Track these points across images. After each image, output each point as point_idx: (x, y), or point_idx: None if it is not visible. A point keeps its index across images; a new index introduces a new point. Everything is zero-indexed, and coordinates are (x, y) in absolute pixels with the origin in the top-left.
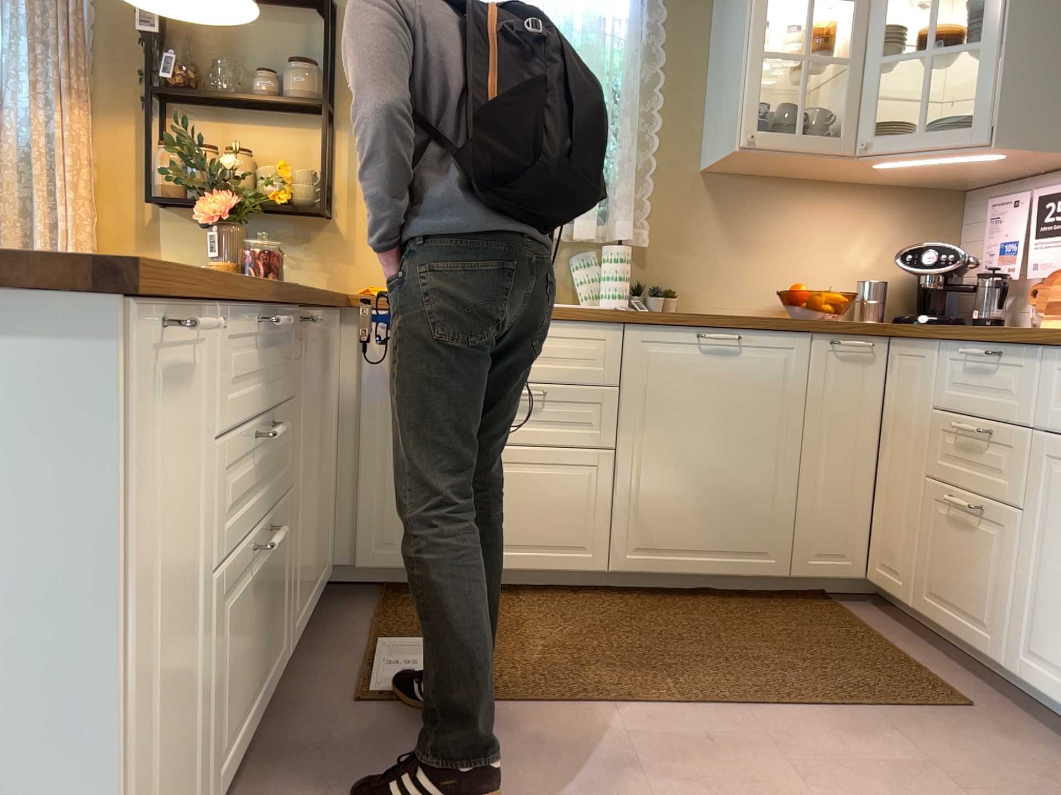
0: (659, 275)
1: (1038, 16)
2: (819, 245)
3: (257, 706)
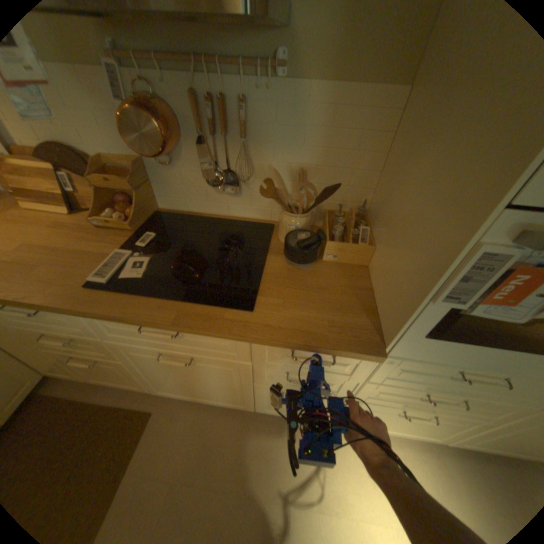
0: None
1: None
2: None
3: None
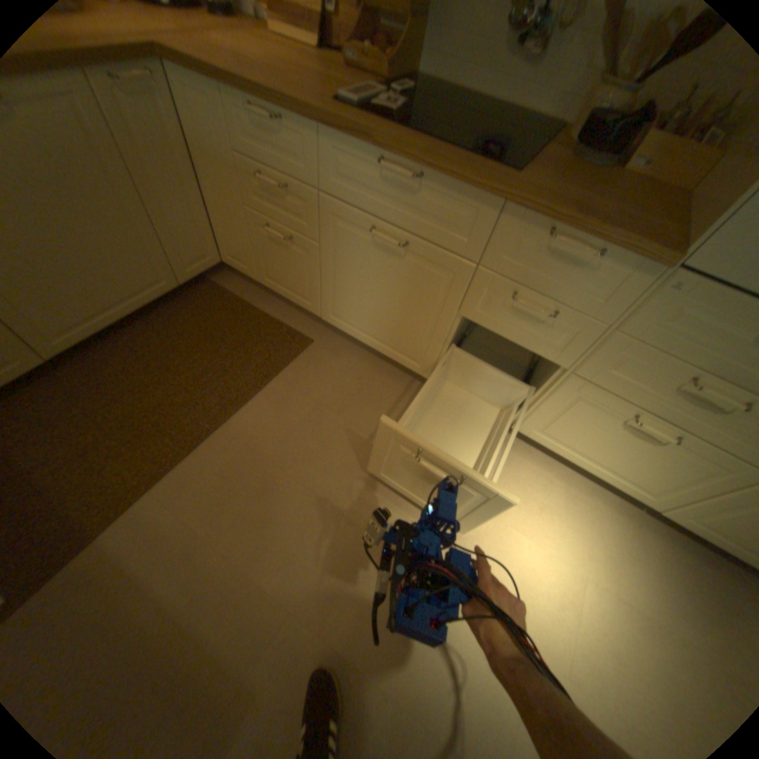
0: None
1: None
2: None
3: None
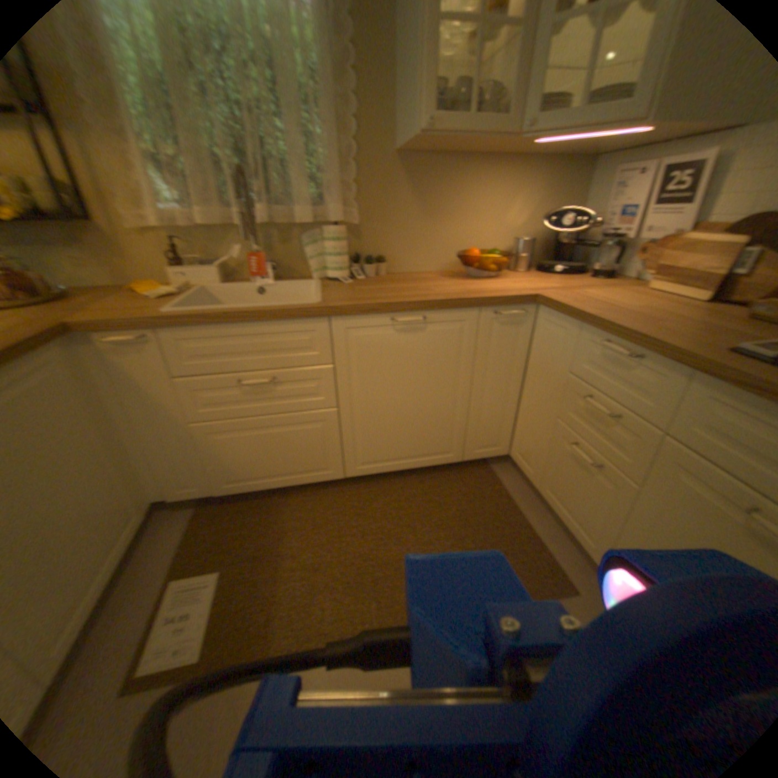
0: (370, 245)
1: None
2: (487, 211)
3: None
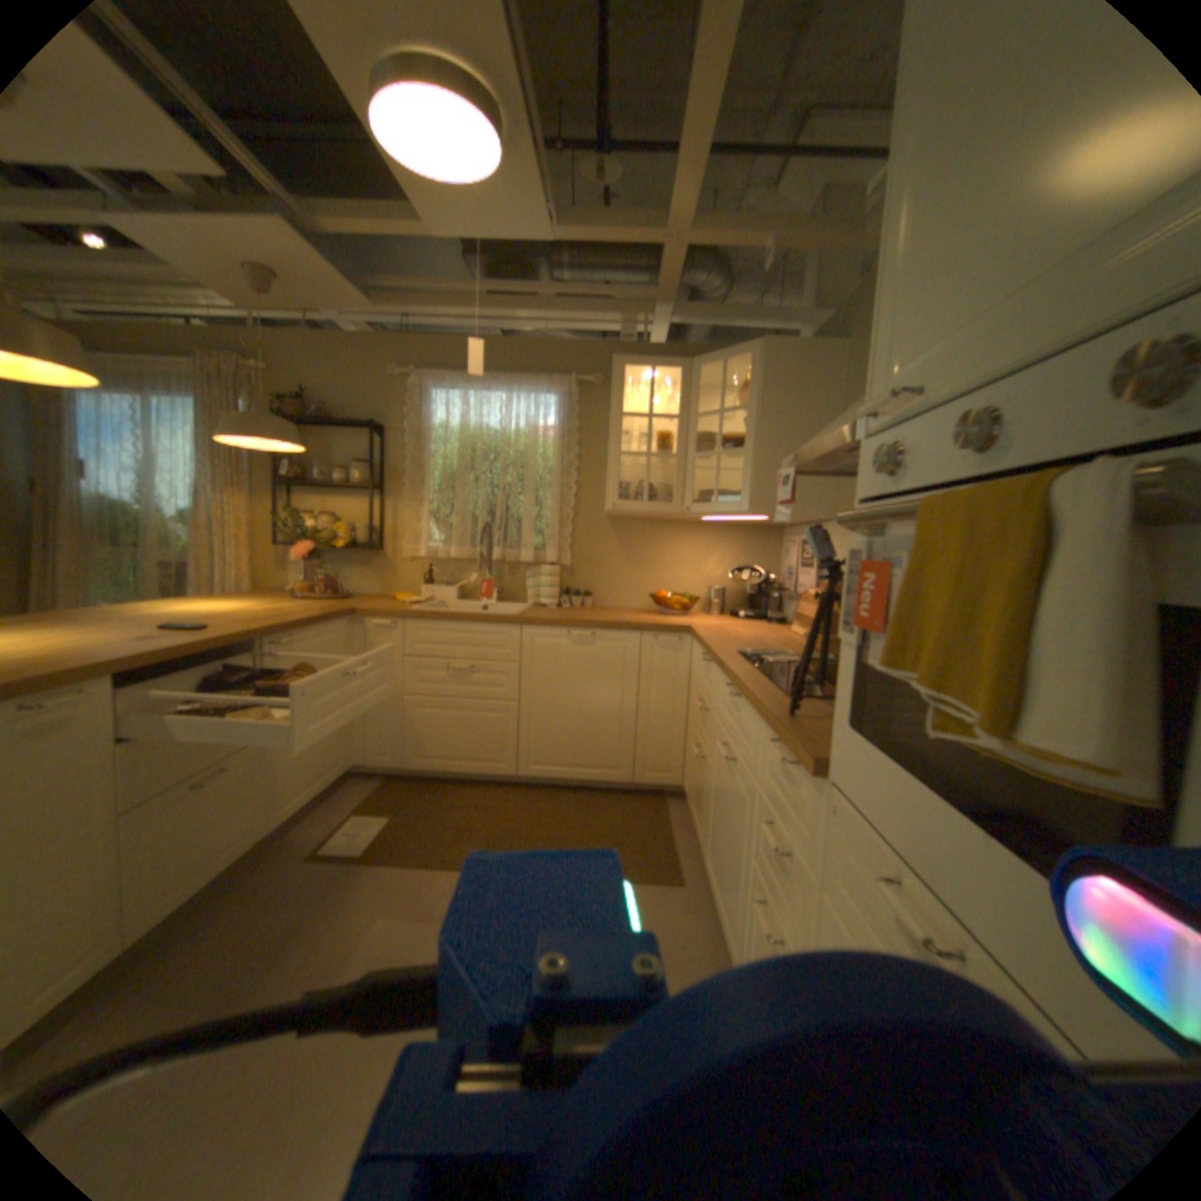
0: (580, 583)
1: (777, 432)
2: (684, 564)
3: (216, 867)
